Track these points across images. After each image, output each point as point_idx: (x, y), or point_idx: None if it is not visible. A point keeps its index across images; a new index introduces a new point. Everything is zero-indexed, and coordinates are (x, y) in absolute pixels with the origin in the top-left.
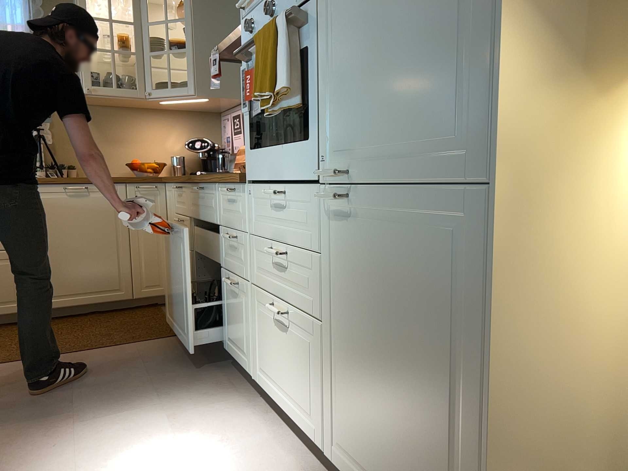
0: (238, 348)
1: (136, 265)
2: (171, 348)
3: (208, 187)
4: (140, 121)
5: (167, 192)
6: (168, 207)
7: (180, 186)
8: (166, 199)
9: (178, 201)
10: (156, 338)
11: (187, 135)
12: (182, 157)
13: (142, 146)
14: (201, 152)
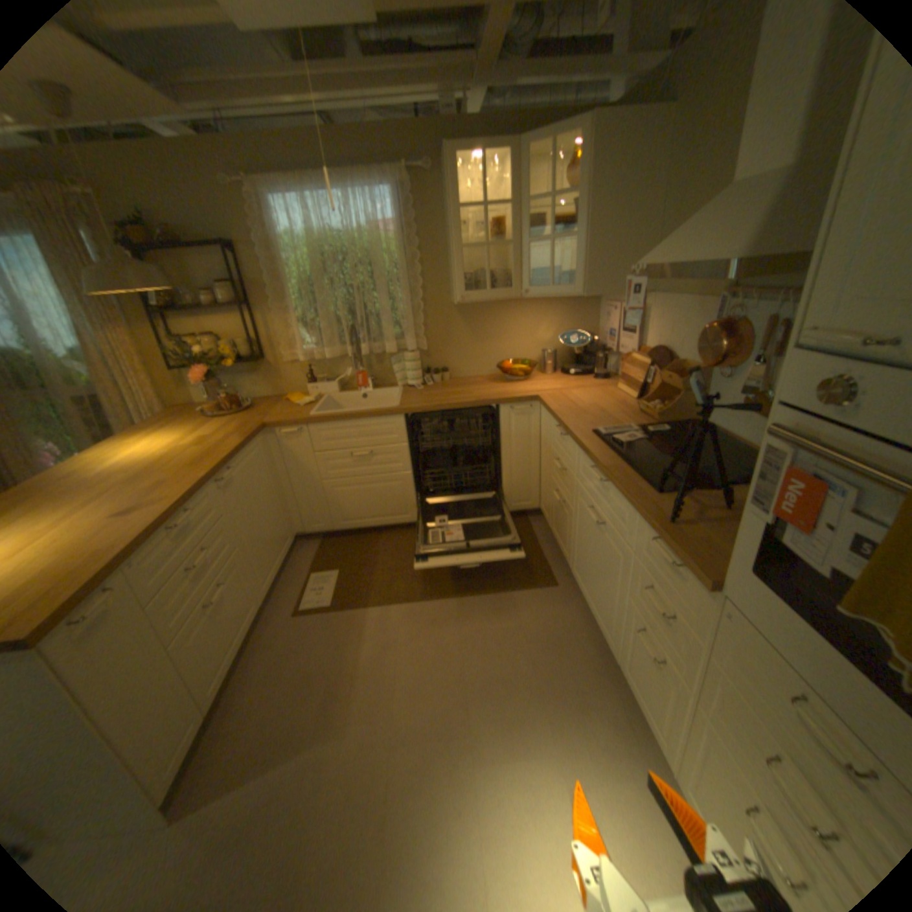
0: (646, 705)
1: (507, 484)
2: (549, 612)
3: (618, 491)
4: (511, 312)
5: (543, 415)
6: (543, 430)
7: (565, 432)
8: (541, 420)
9: (559, 442)
10: (531, 586)
11: (560, 322)
12: (552, 348)
13: (511, 341)
14: (577, 348)
